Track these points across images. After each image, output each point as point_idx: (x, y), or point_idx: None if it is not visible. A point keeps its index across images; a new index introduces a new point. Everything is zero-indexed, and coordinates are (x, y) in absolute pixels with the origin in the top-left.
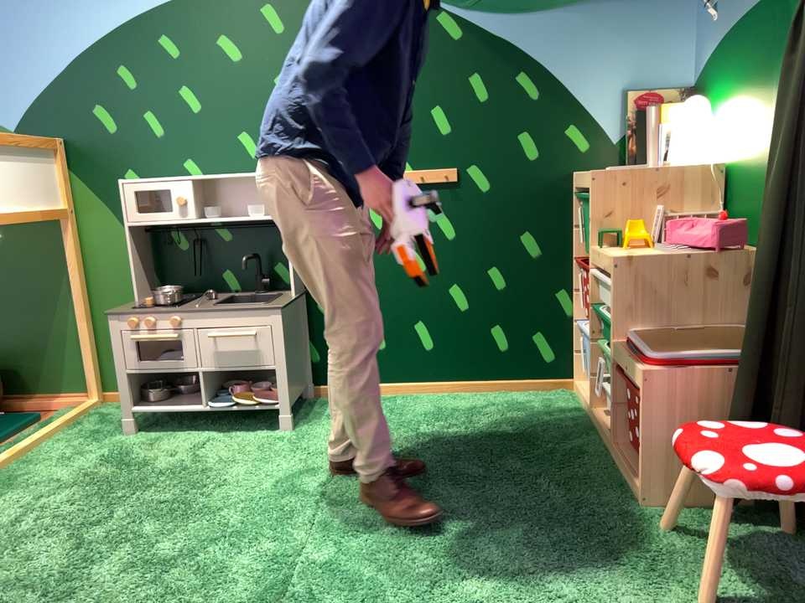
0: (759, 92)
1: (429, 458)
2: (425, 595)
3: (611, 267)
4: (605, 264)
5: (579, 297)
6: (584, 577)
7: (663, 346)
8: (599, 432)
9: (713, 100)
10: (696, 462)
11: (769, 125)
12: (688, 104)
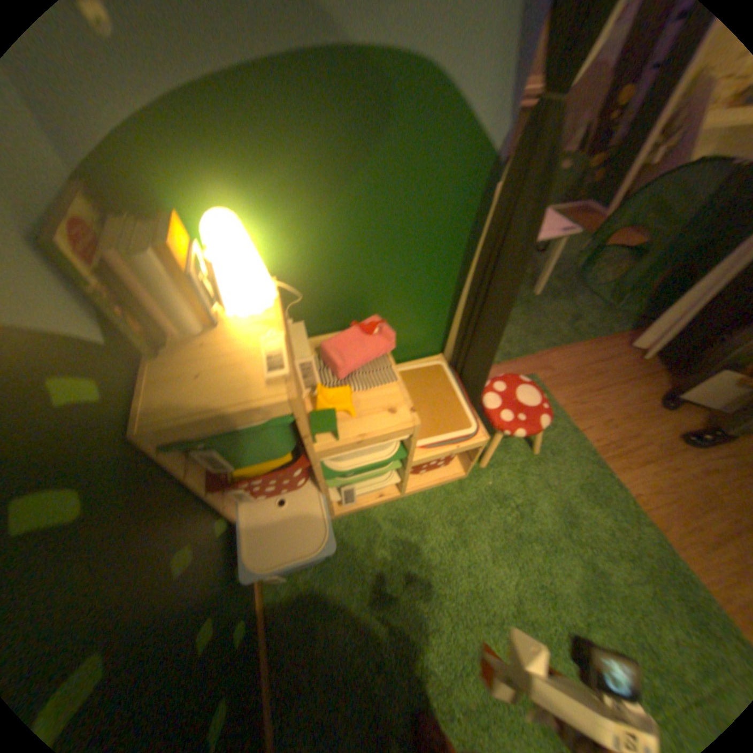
0: (329, 192)
1: (457, 667)
2: (618, 592)
3: (407, 430)
4: (384, 436)
5: (228, 503)
6: (547, 503)
7: (449, 421)
8: (364, 507)
9: (191, 200)
10: (547, 427)
11: (357, 227)
12: (215, 222)
